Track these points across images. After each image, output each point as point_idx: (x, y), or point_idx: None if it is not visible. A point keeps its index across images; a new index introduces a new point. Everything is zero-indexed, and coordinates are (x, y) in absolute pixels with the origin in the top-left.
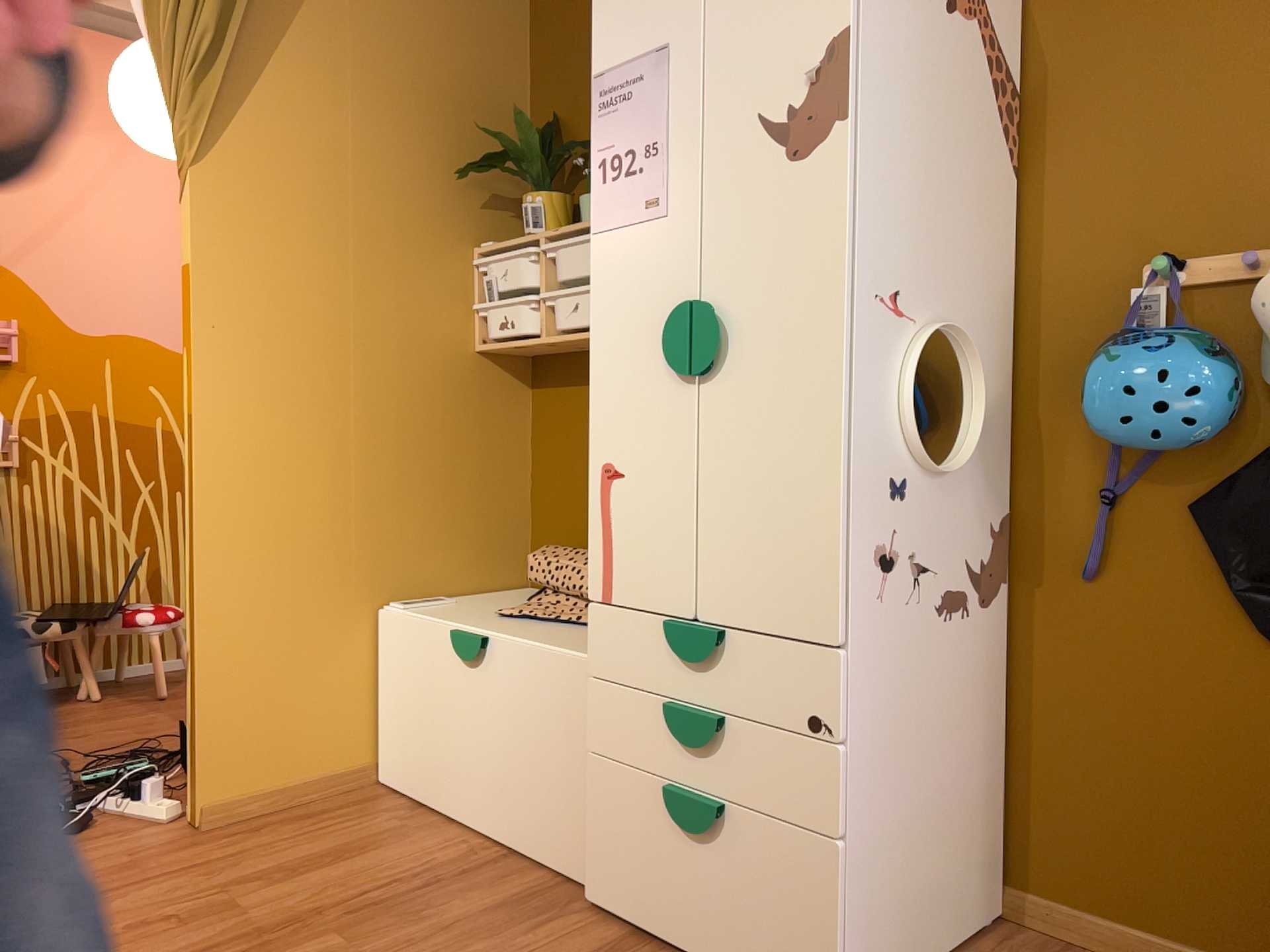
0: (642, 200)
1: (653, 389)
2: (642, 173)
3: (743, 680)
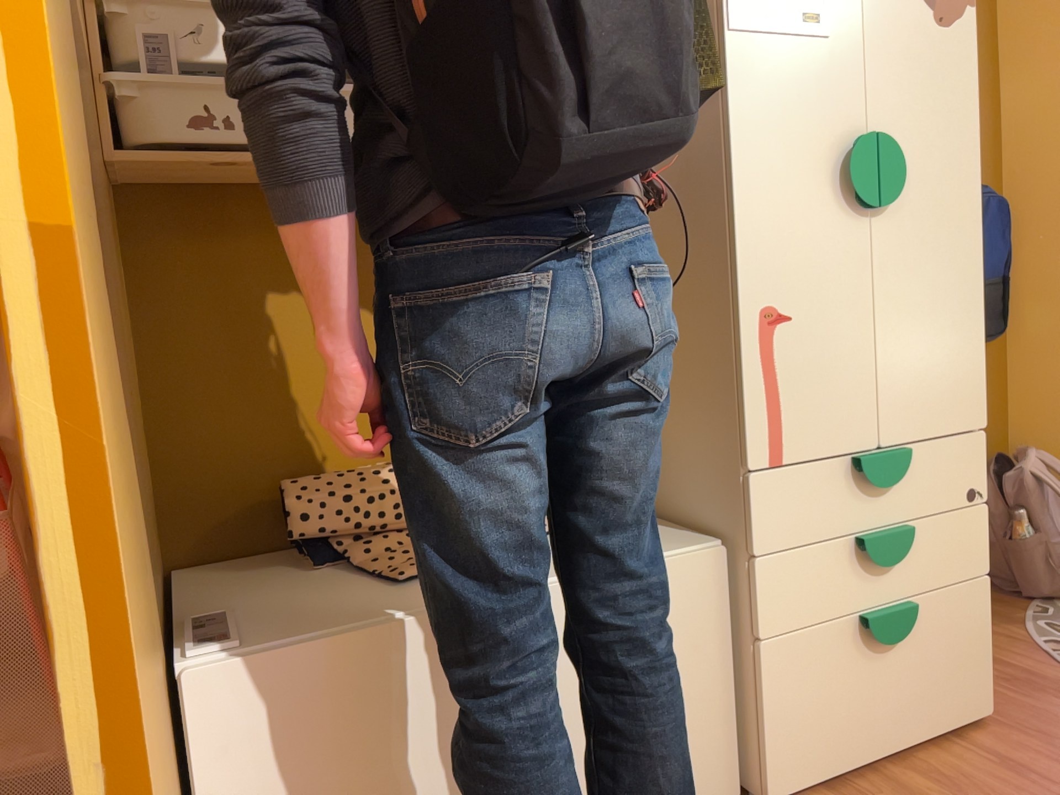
0: (801, 11)
1: (824, 222)
2: None
3: (919, 483)
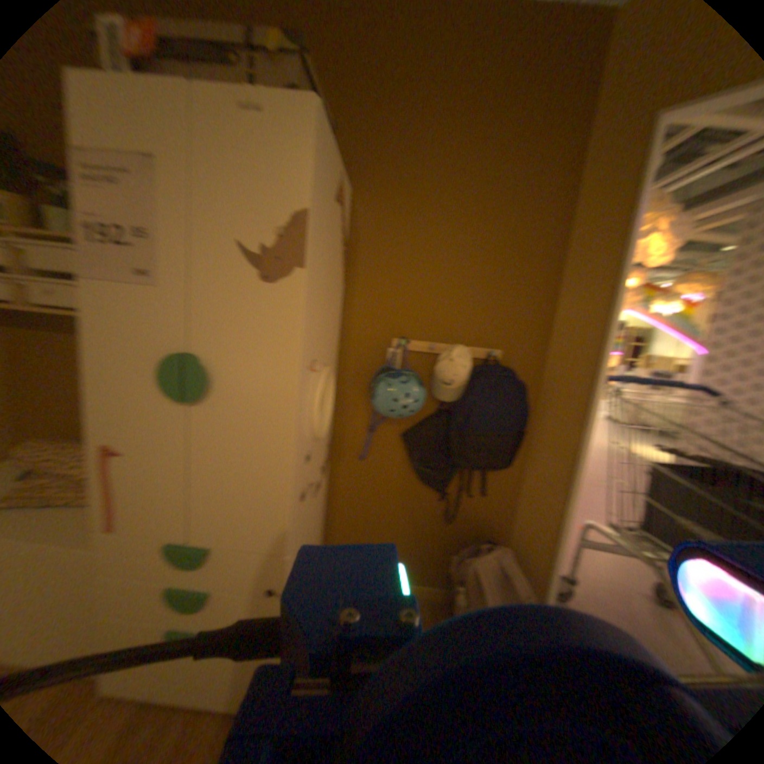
0: (126, 268)
1: (142, 404)
2: (126, 246)
3: (218, 575)
